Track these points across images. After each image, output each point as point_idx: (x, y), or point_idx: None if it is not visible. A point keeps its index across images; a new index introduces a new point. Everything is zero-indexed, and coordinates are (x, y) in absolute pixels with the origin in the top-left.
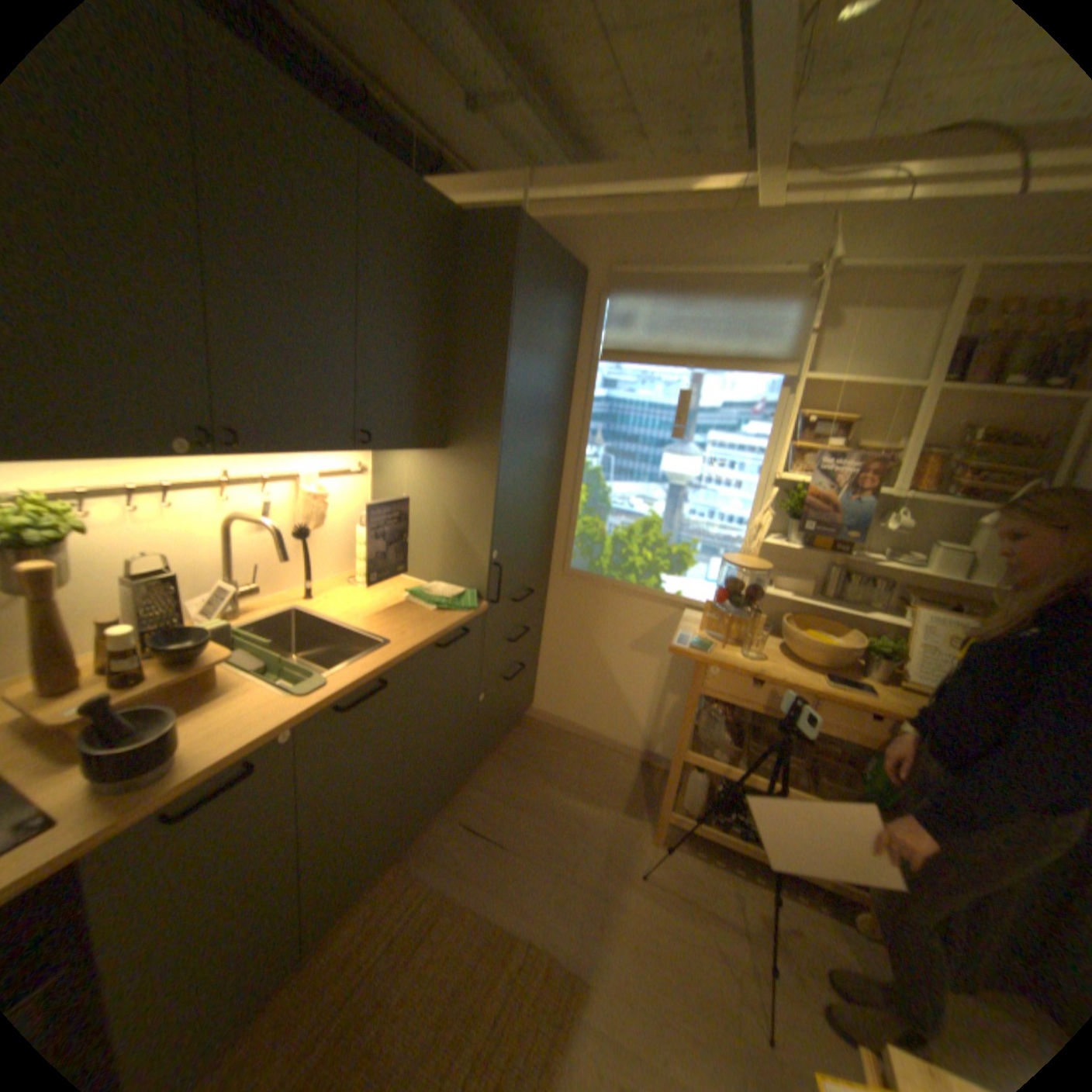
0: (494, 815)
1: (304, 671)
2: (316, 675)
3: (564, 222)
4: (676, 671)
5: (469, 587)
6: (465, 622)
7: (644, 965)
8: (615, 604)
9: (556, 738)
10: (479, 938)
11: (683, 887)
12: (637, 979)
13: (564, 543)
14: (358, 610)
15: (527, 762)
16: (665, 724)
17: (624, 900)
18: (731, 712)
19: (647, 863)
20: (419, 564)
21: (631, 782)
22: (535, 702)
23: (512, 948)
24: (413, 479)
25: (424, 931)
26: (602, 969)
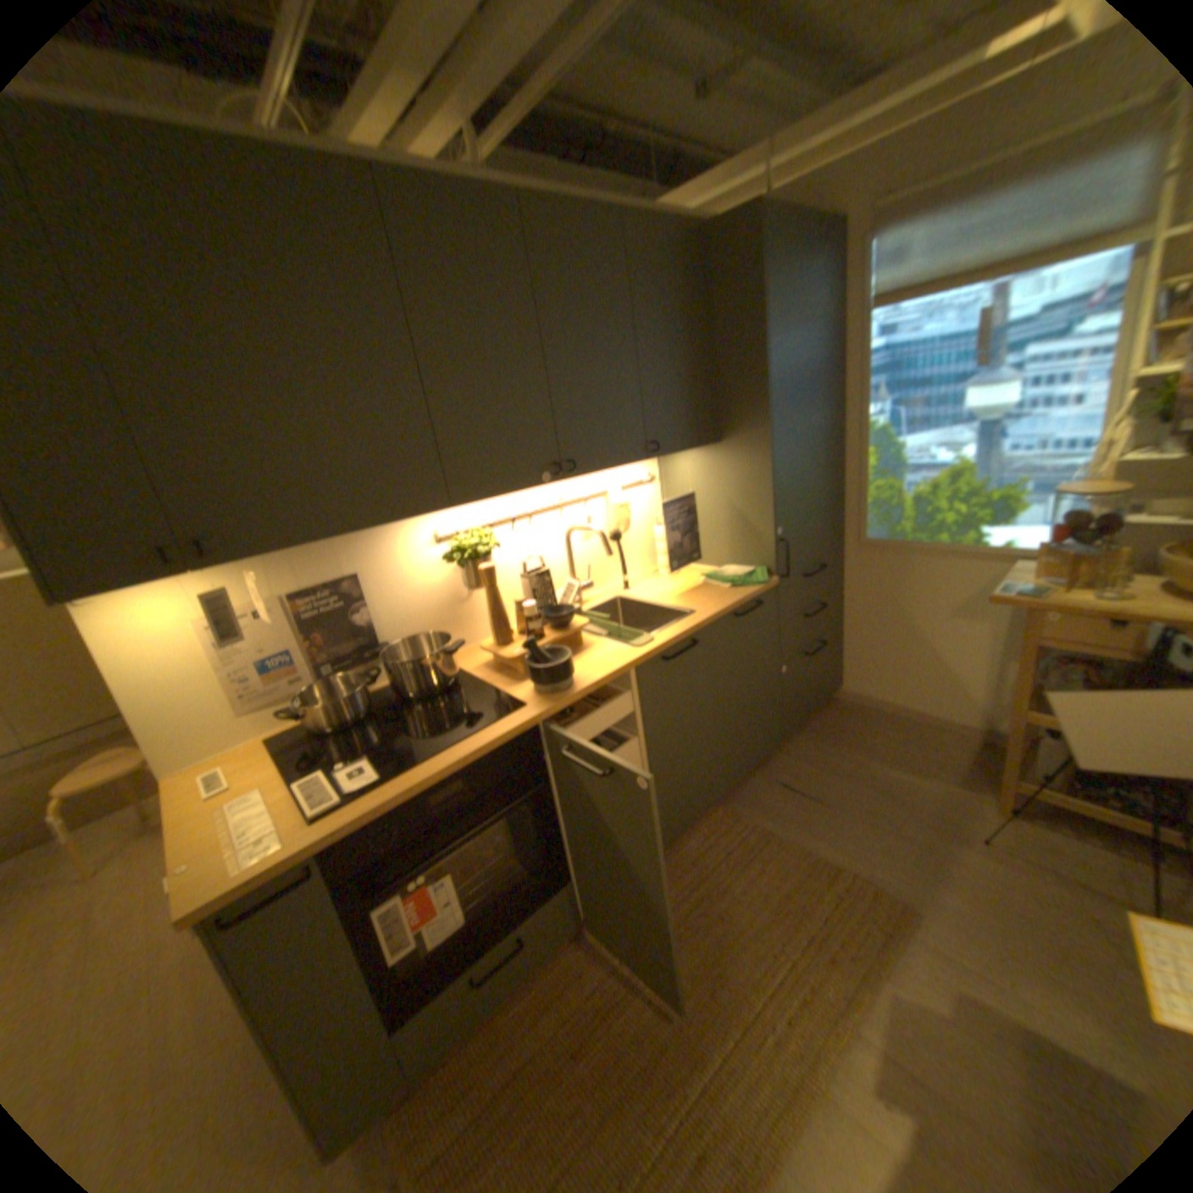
0: (810, 778)
1: (635, 633)
2: (644, 634)
3: (811, 174)
4: (1017, 635)
5: (758, 565)
6: (757, 593)
7: (986, 911)
8: (925, 569)
9: (873, 718)
10: (805, 864)
11: (1039, 856)
12: (977, 919)
13: (856, 512)
14: (665, 593)
15: (841, 737)
16: (1009, 697)
17: (961, 857)
18: (1096, 671)
19: (991, 831)
20: (709, 551)
21: (969, 760)
22: (845, 683)
23: (838, 875)
24: (694, 476)
25: (755, 852)
26: (935, 905)
